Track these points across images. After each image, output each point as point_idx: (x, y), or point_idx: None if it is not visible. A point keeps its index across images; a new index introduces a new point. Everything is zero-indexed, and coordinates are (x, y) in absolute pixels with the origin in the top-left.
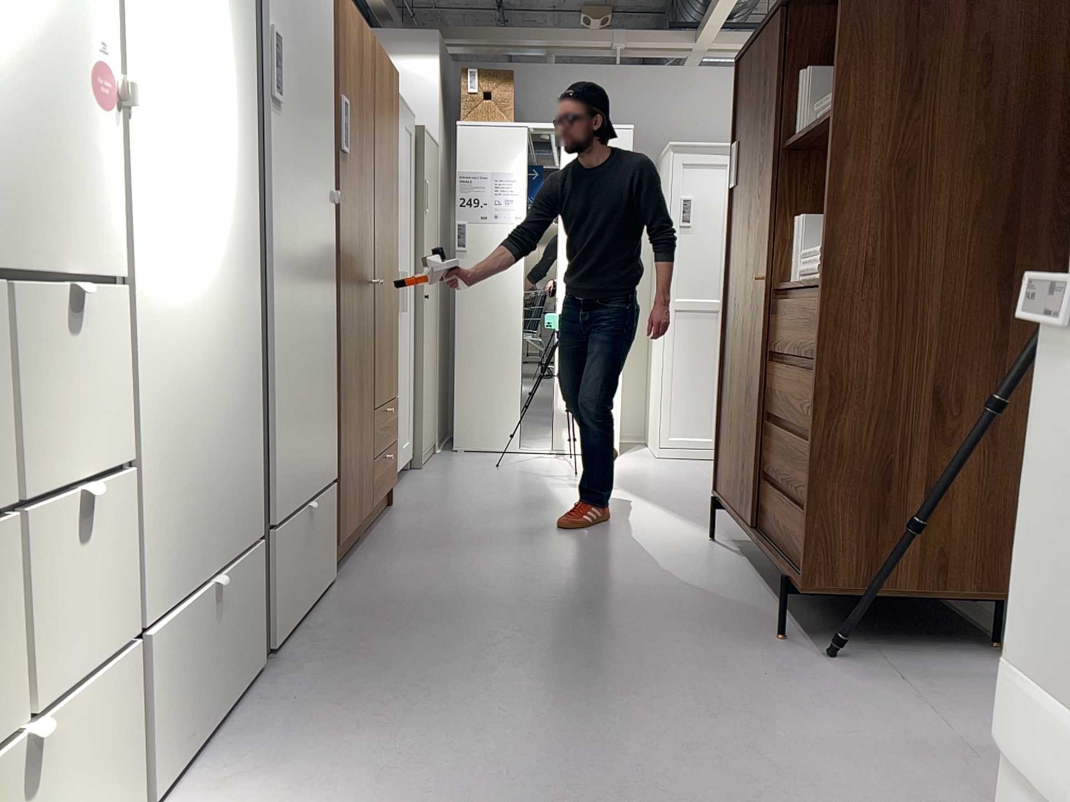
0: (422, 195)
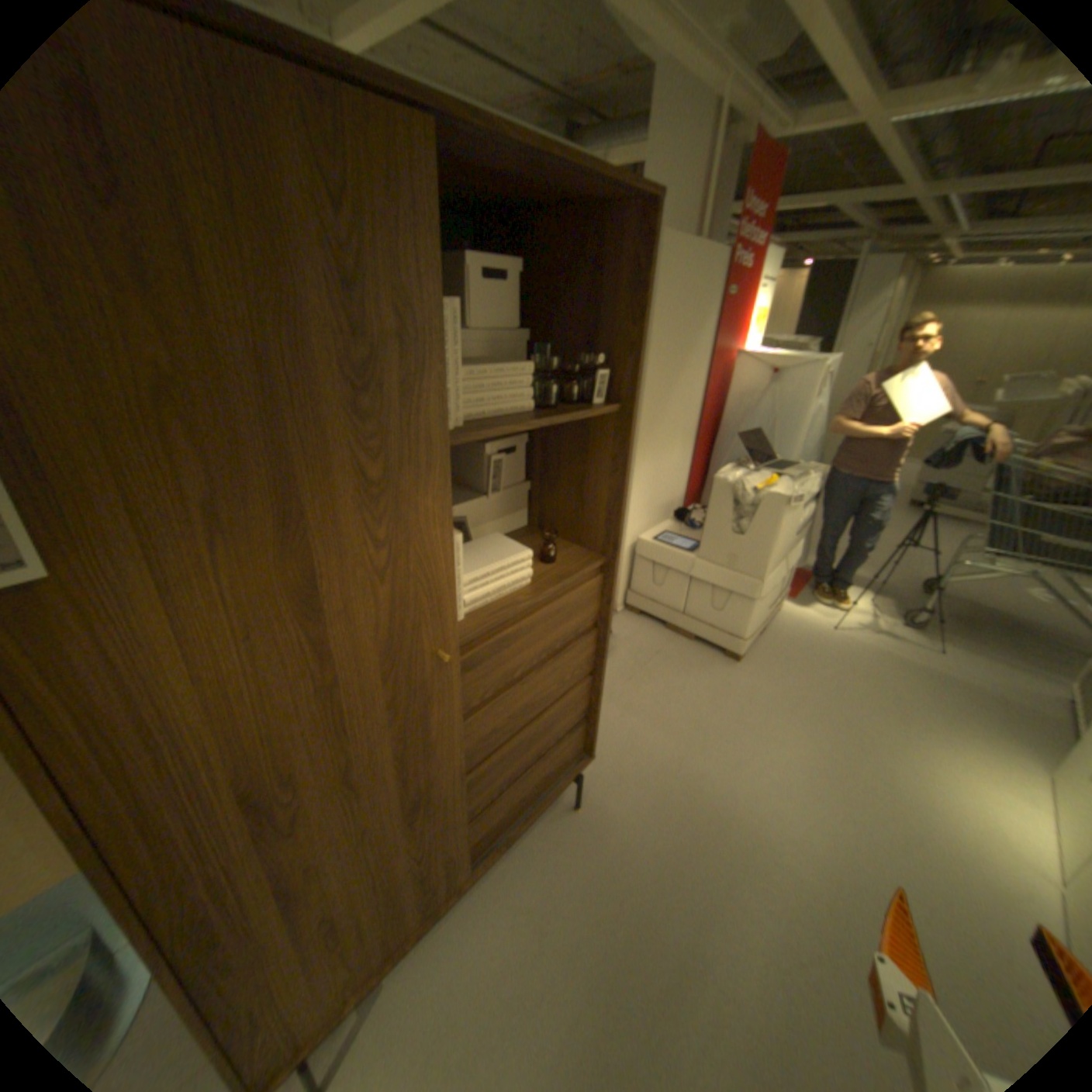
0: None
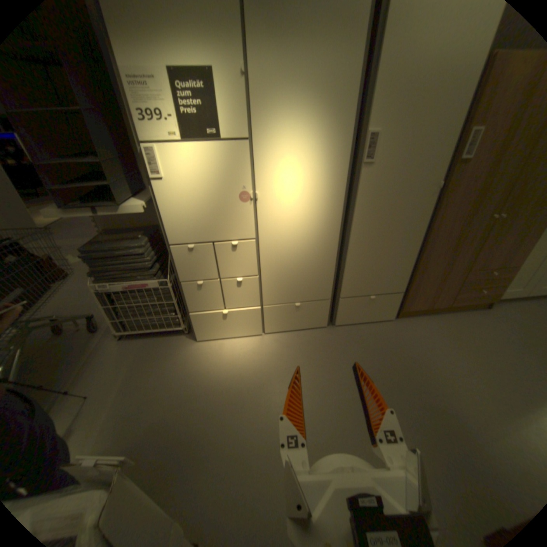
0: None
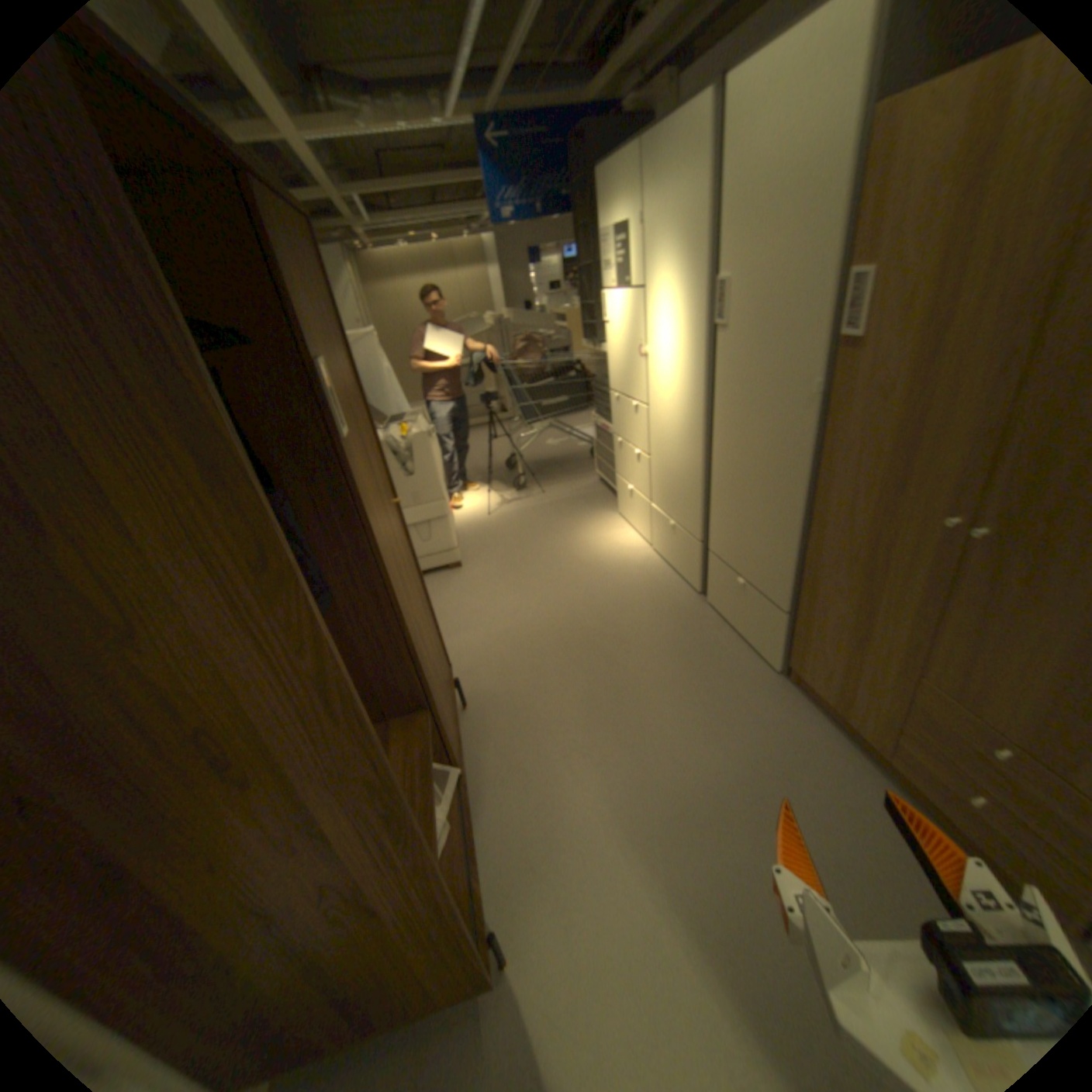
0: None
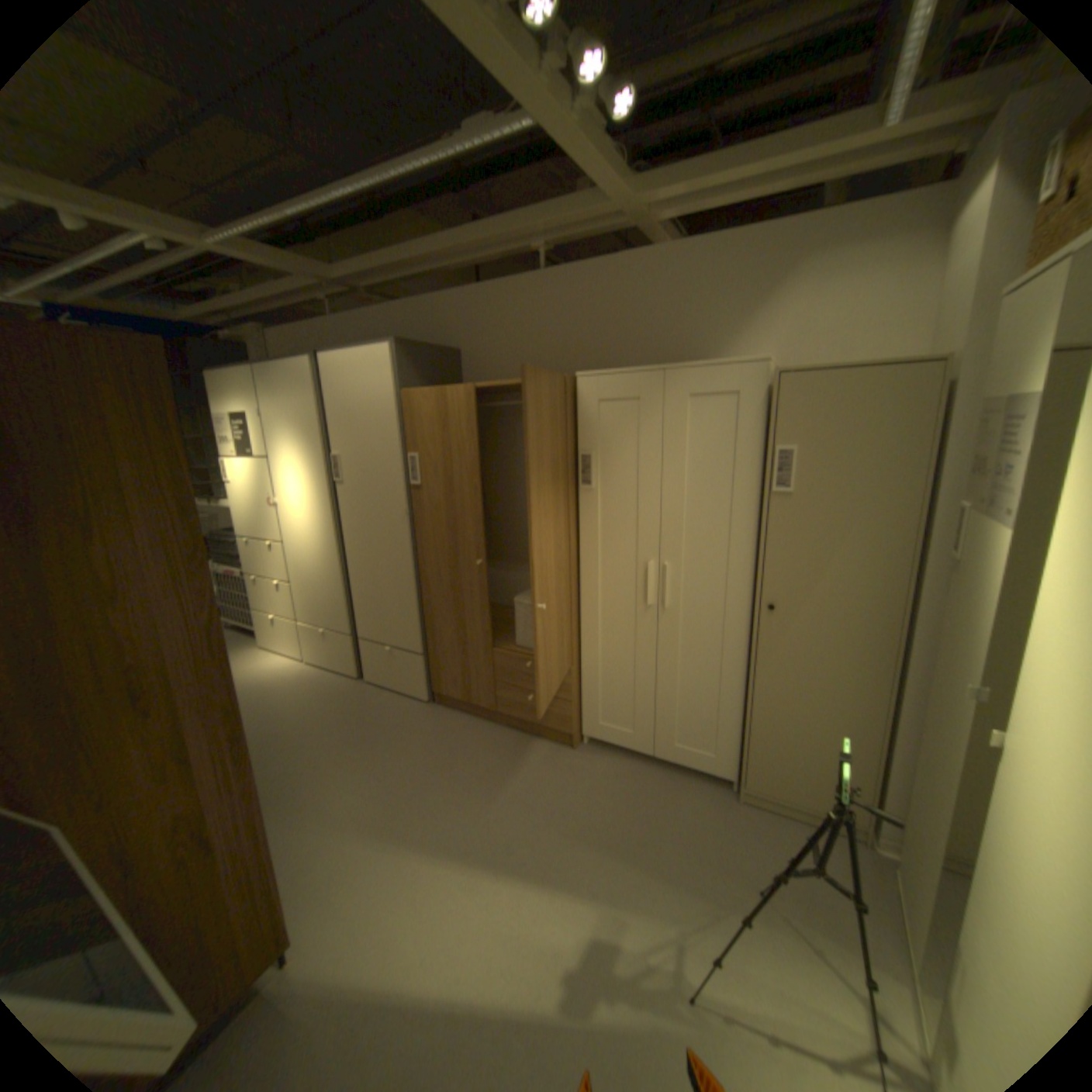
0: (766, 469)
